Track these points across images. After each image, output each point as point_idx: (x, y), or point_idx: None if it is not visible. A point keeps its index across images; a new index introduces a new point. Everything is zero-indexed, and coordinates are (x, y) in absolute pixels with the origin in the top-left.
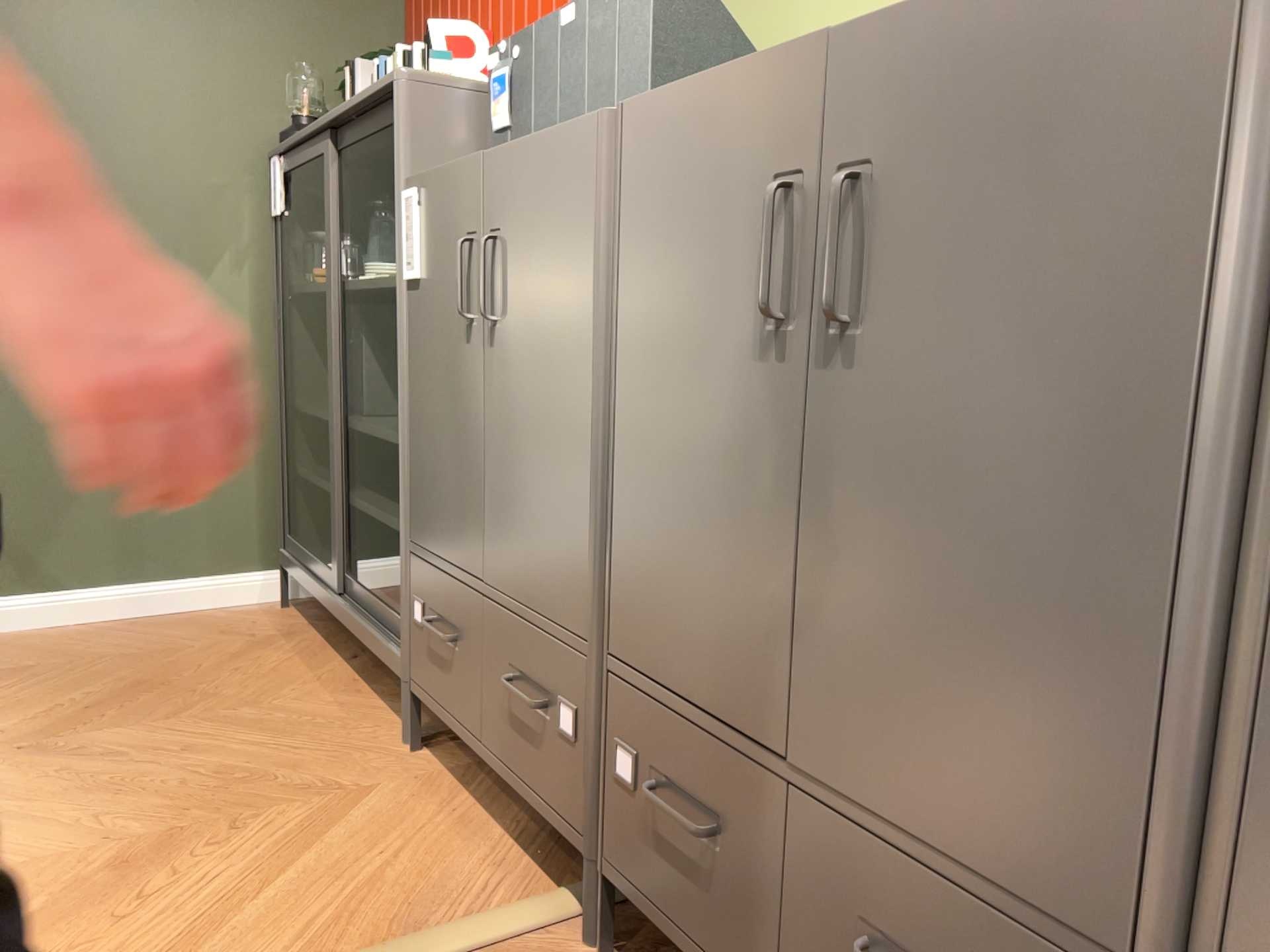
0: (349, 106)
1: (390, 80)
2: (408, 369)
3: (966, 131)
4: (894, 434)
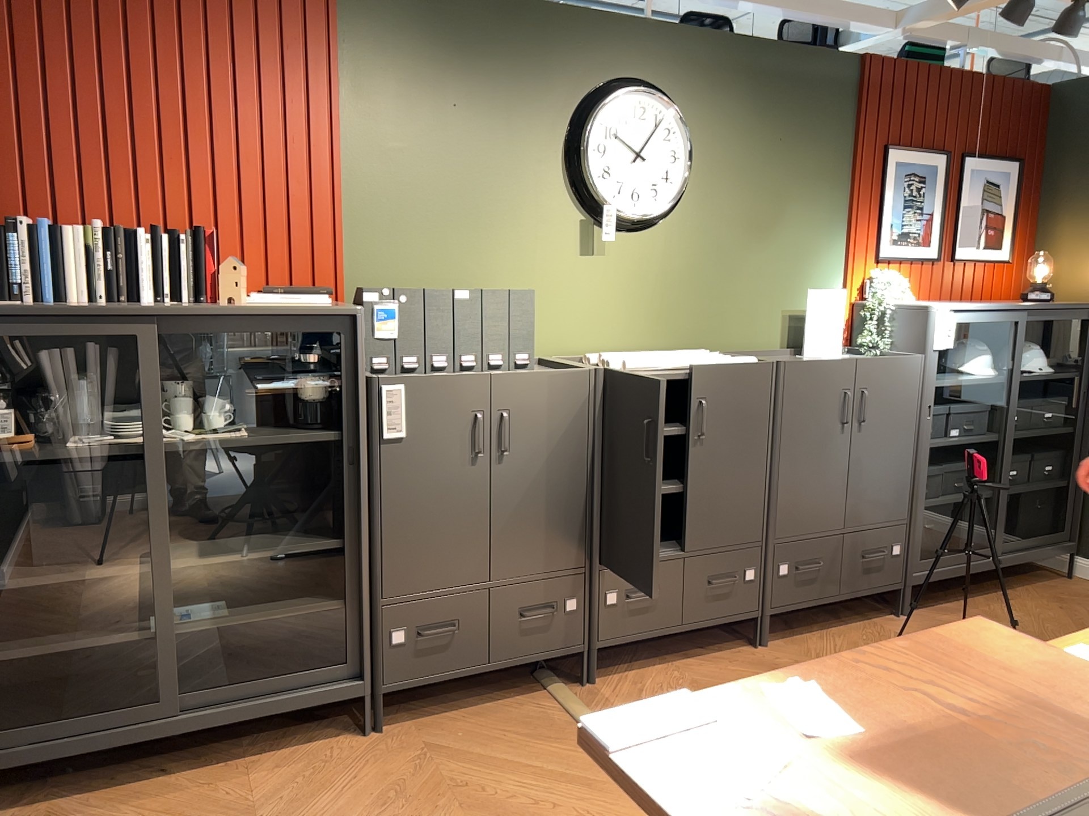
0: (235, 308)
1: (341, 308)
2: (379, 492)
3: (729, 394)
4: (714, 460)
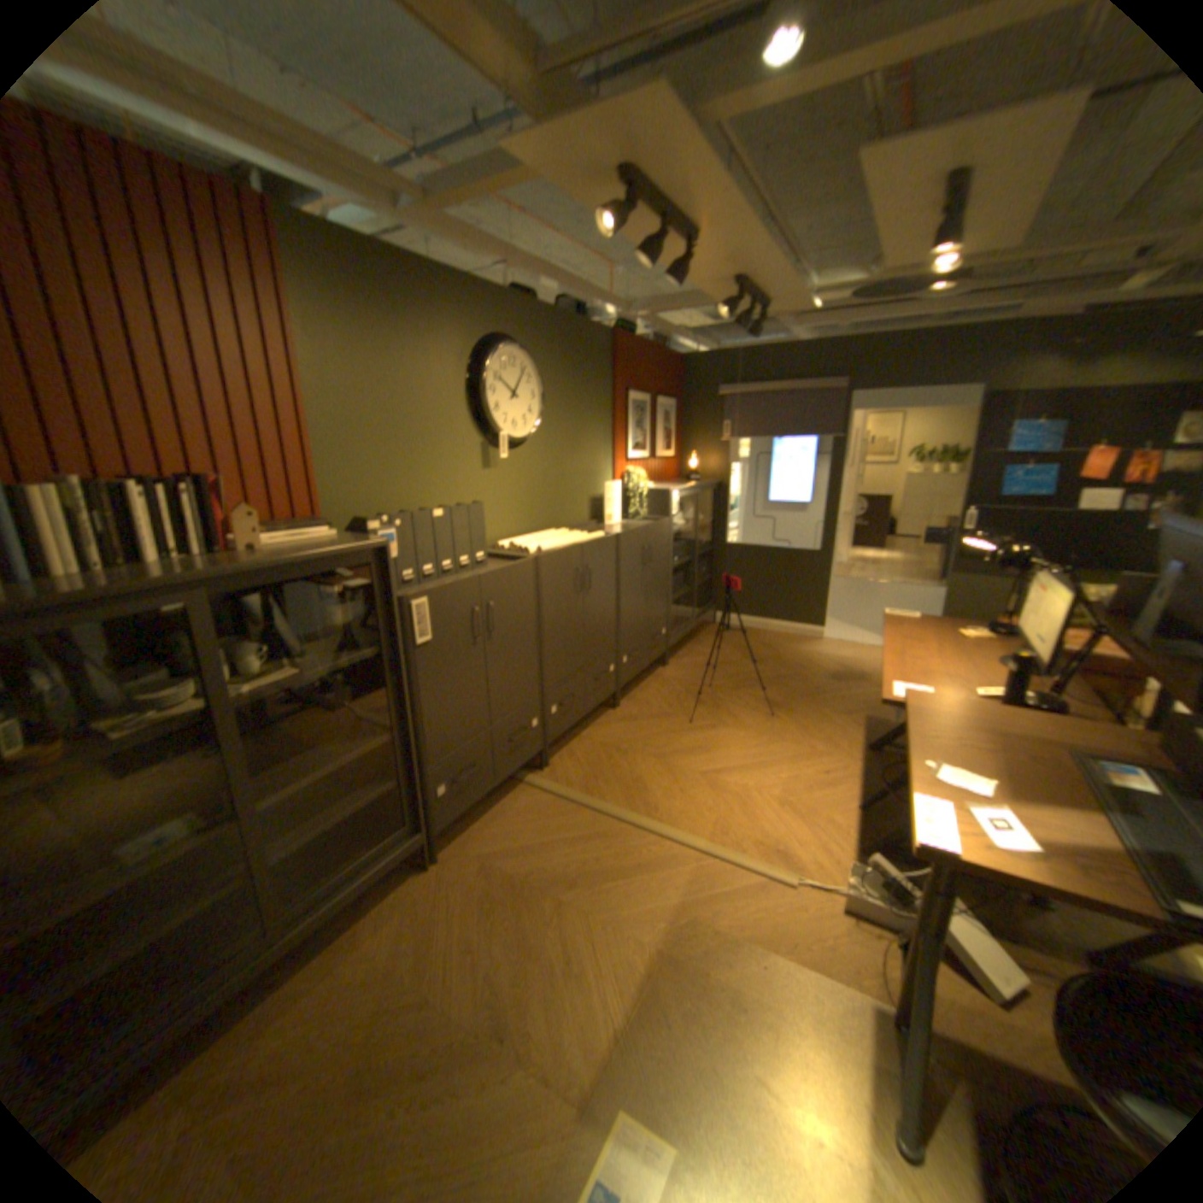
0: (285, 558)
1: (375, 543)
2: (419, 688)
3: (598, 561)
4: (593, 604)
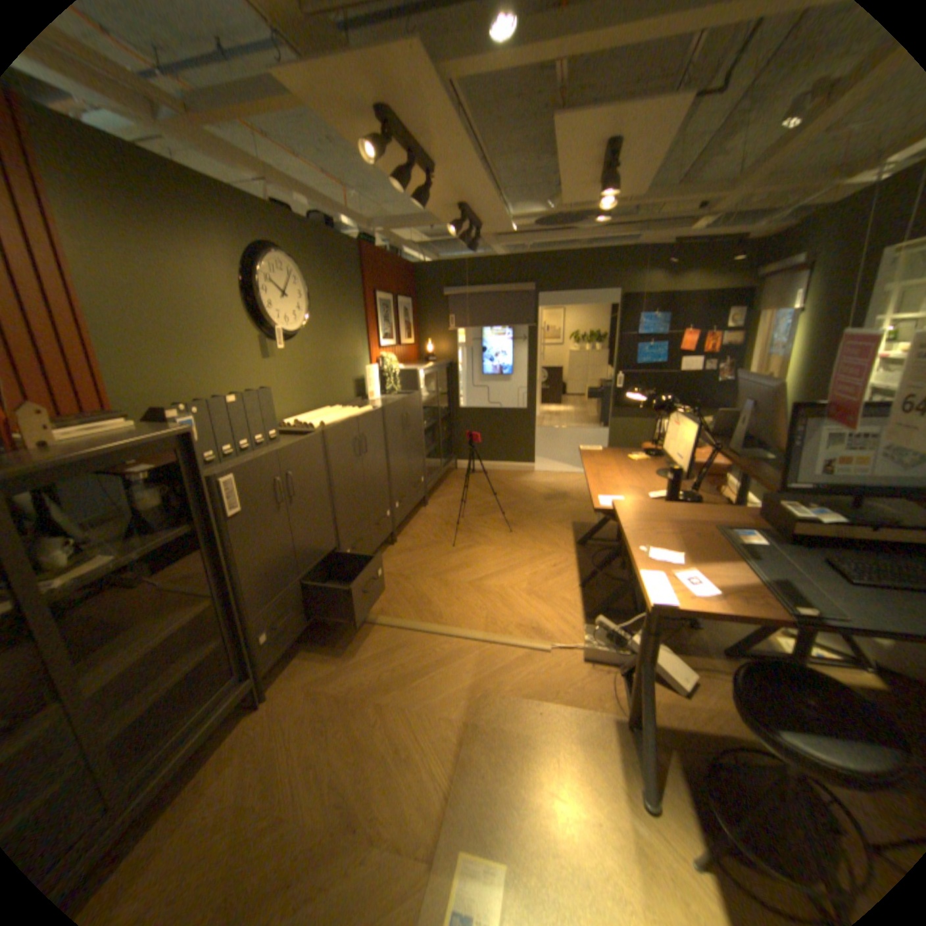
0: (91, 450)
1: (181, 429)
2: (235, 553)
3: (371, 428)
4: (371, 464)
